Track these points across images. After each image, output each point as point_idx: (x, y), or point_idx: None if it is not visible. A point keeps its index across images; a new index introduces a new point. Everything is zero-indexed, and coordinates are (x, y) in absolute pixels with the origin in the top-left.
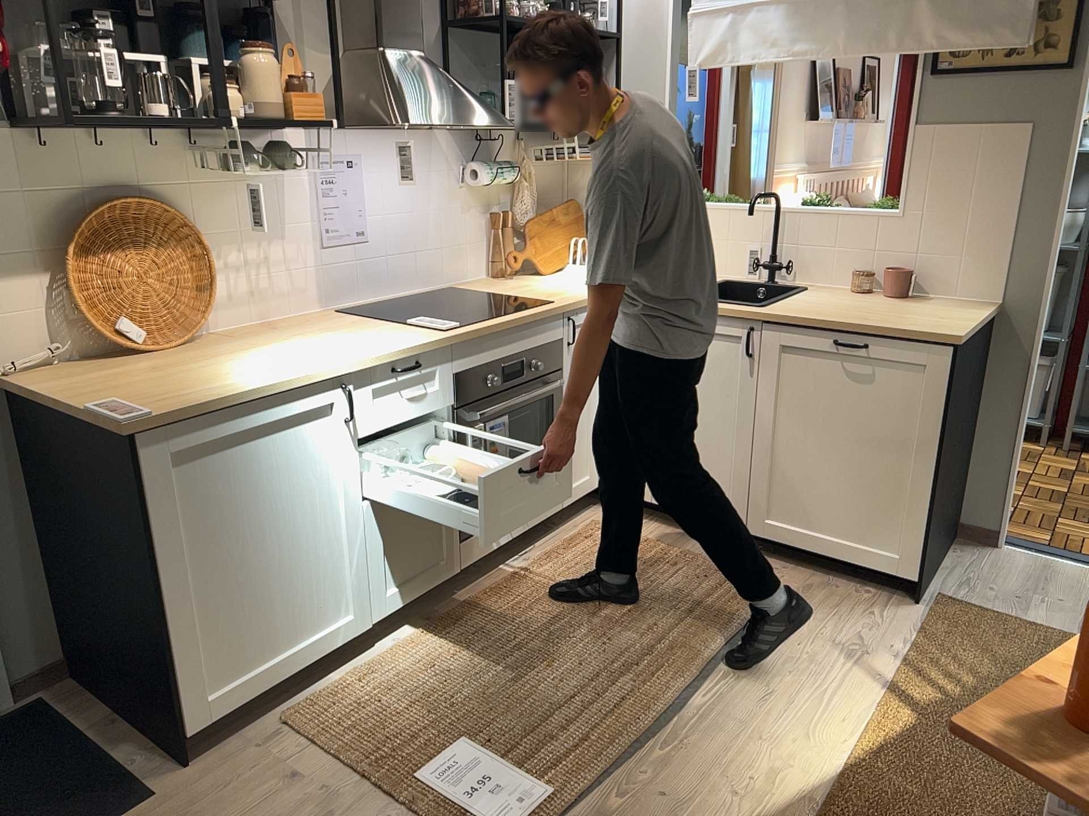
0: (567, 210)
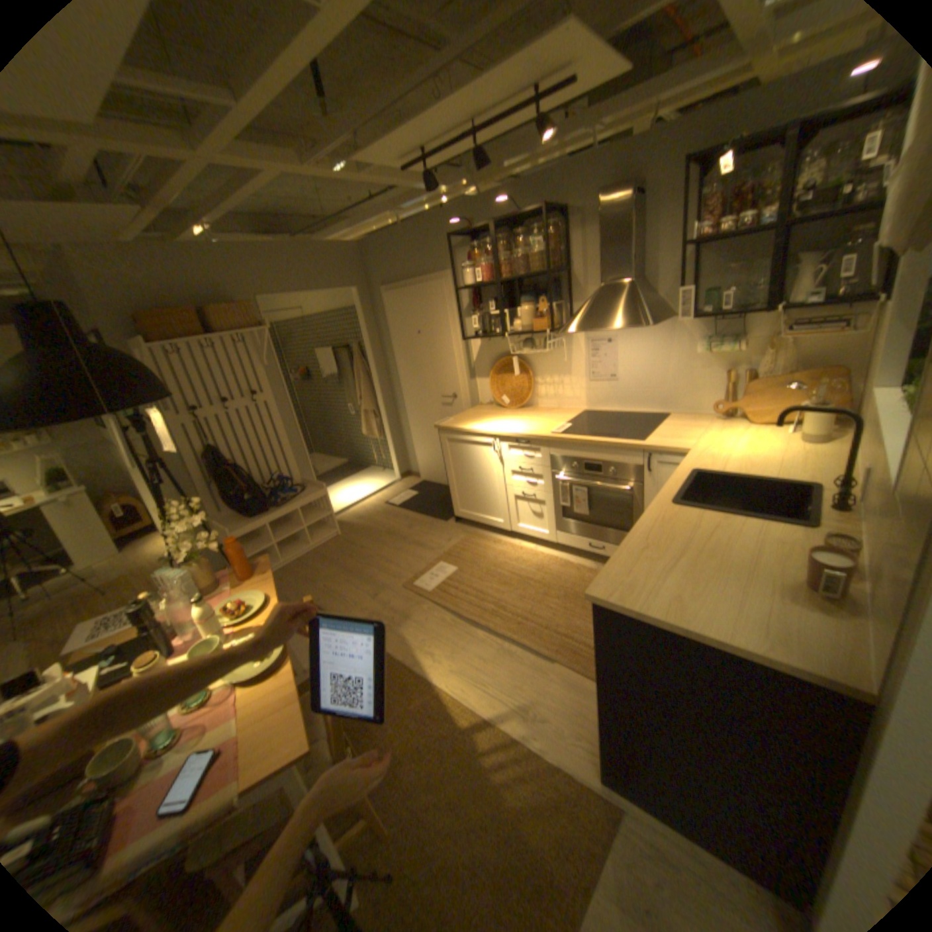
0: (817, 376)
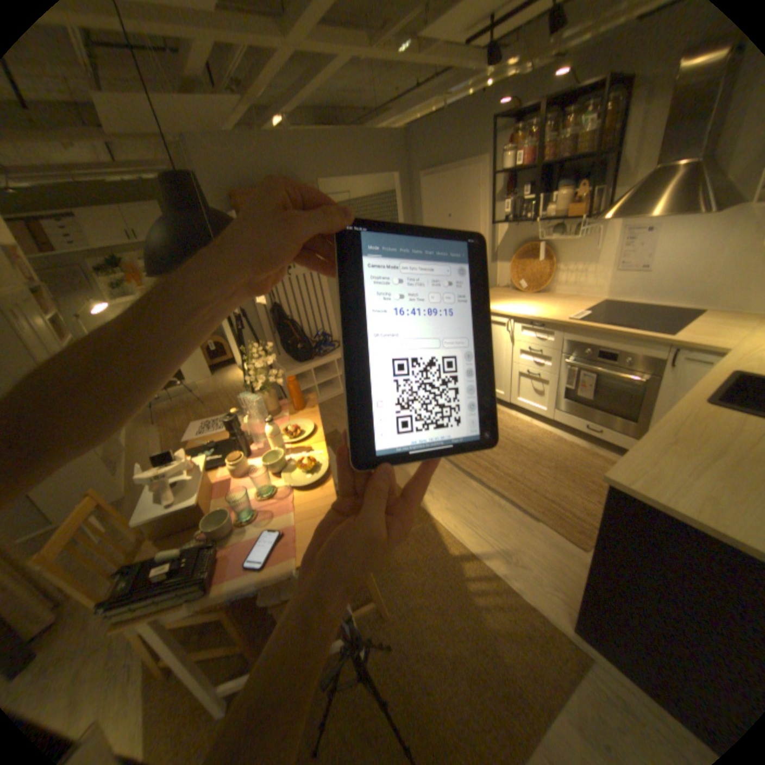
0: None
